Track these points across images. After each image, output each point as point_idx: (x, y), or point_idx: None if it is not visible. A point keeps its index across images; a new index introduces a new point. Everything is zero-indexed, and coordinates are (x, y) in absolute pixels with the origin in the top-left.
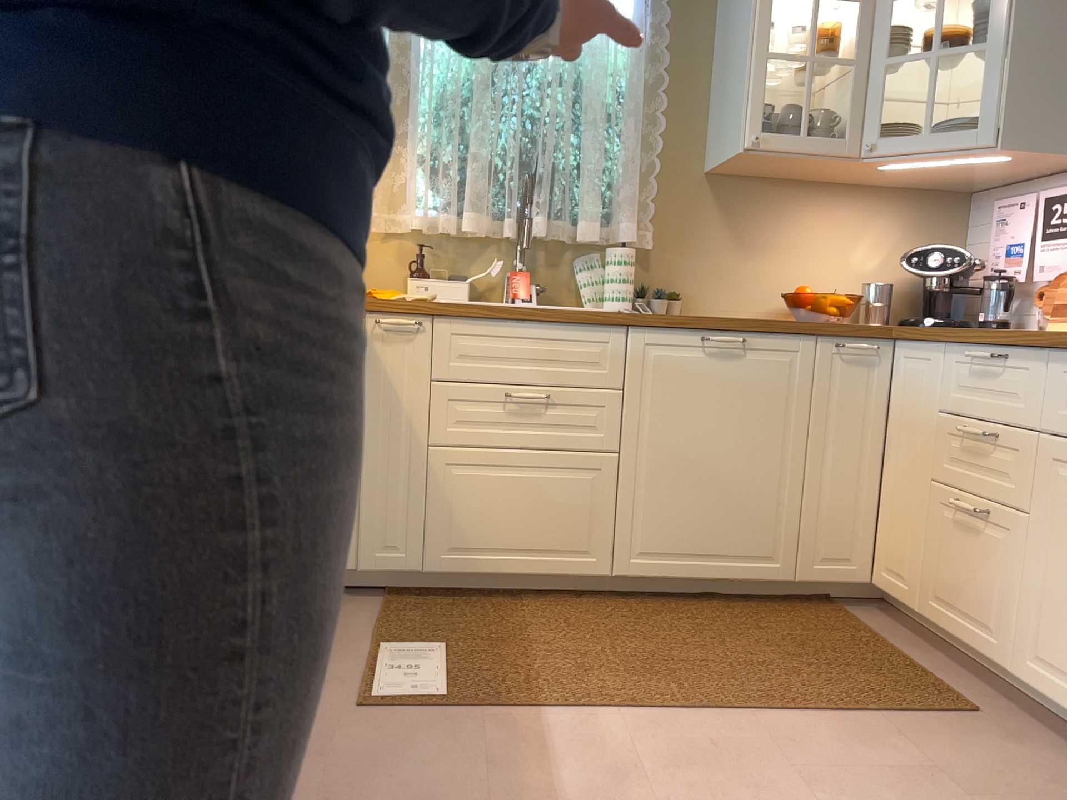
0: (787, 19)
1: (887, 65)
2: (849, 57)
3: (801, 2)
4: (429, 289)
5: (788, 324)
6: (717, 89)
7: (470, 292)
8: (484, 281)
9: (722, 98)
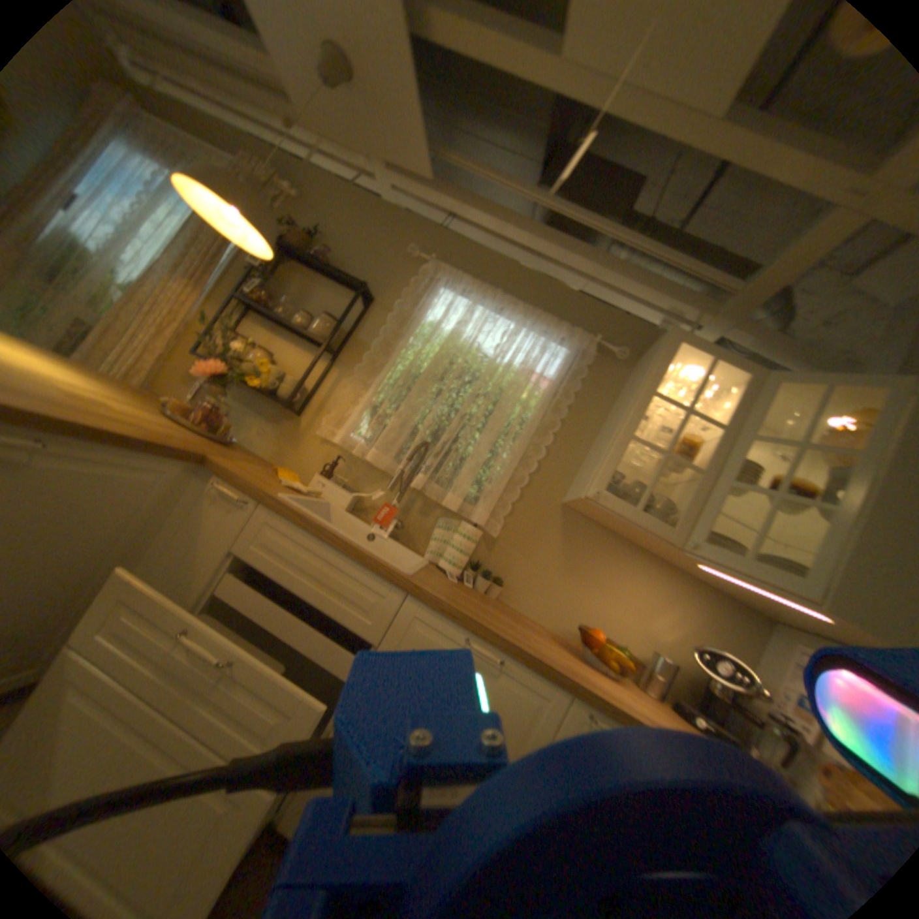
0: (663, 426)
1: (733, 490)
2: (703, 471)
3: (680, 420)
4: (324, 491)
5: (550, 673)
6: (593, 452)
7: (353, 507)
8: (370, 505)
9: (592, 459)
